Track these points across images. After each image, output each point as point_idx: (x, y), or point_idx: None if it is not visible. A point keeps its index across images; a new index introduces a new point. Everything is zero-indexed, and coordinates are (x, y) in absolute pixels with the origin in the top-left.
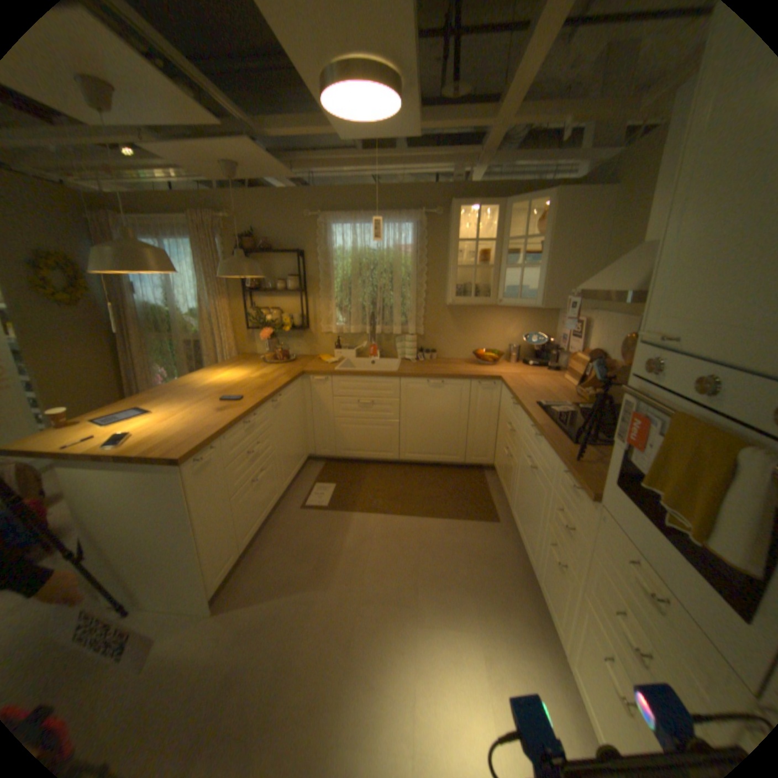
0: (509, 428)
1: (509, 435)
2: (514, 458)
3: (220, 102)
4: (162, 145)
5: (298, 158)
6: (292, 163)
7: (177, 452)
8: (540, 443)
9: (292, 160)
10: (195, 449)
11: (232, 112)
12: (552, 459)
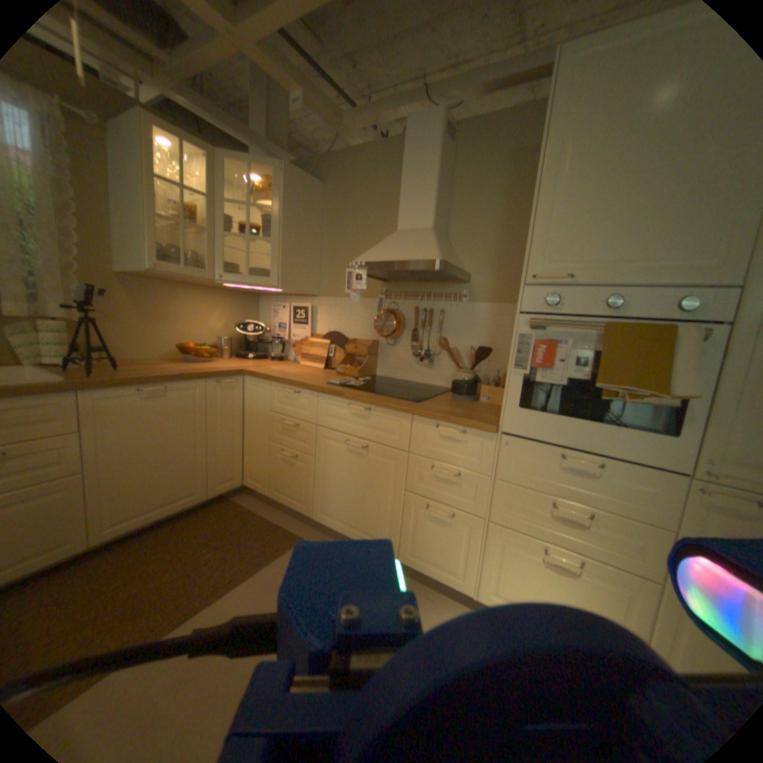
0: (279, 426)
1: (282, 434)
2: (303, 456)
3: None
4: None
5: None
6: None
7: None
8: (368, 417)
9: None
10: None
11: None
12: (399, 425)
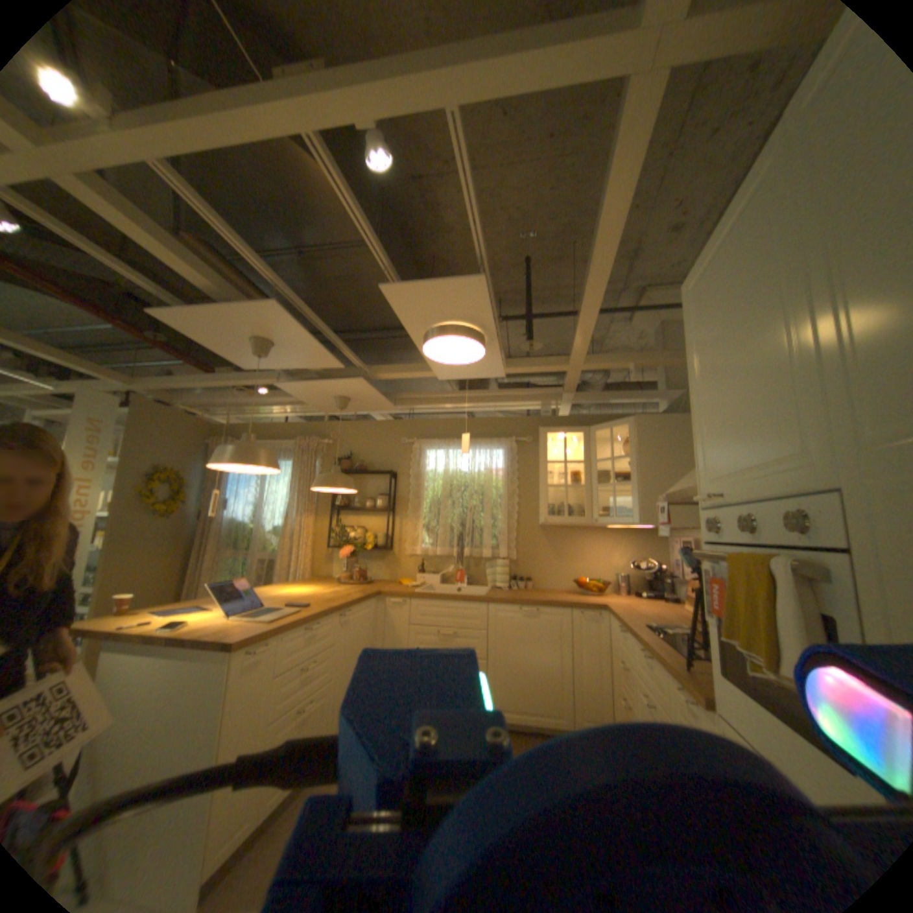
0: (623, 669)
1: (624, 680)
2: (632, 710)
3: (347, 355)
4: (294, 384)
5: (402, 397)
6: (396, 401)
7: (233, 639)
8: (652, 669)
9: (396, 398)
10: (252, 639)
11: (354, 362)
12: (665, 683)
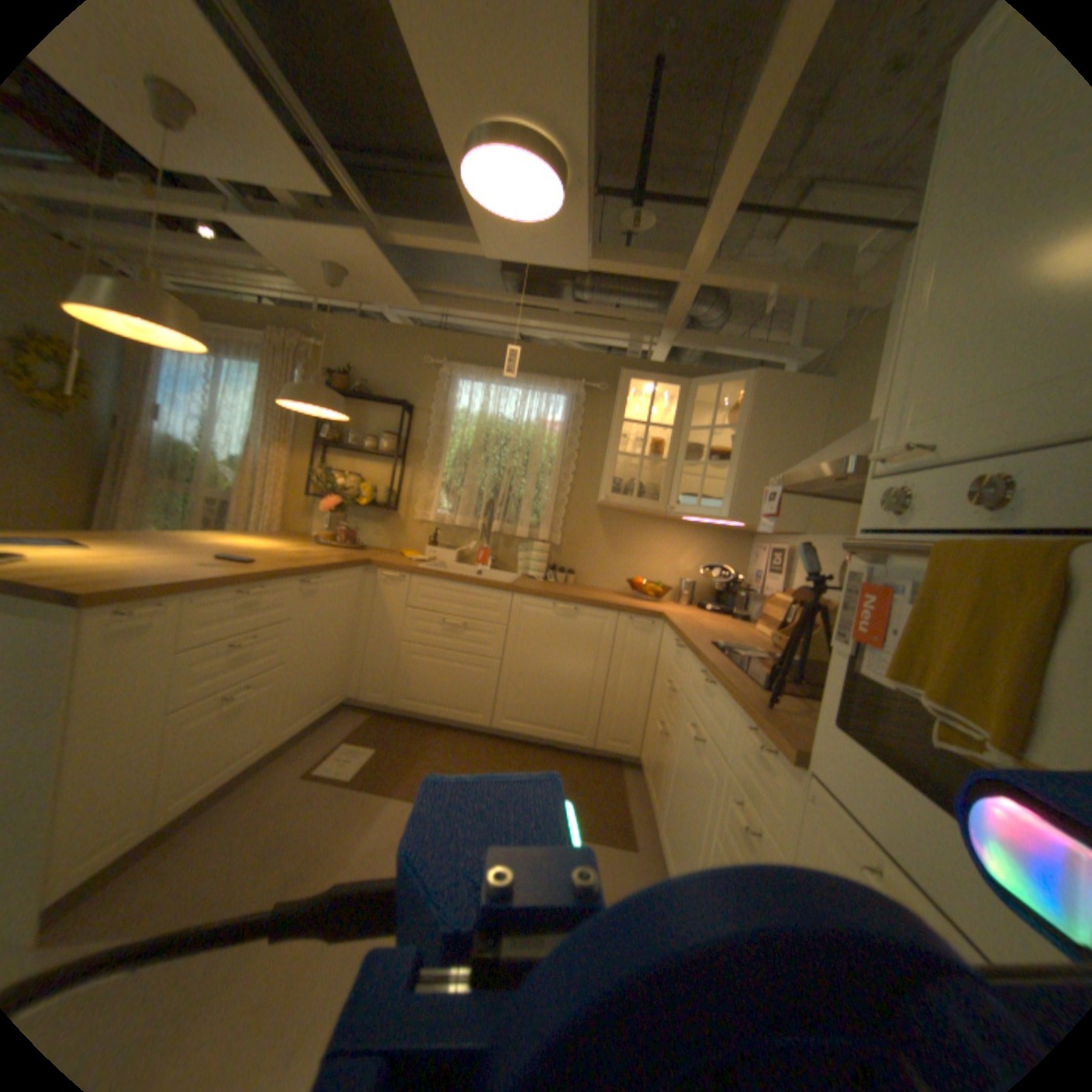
0: (669, 689)
1: (667, 701)
2: (671, 737)
3: (341, 180)
4: (252, 221)
5: (432, 289)
6: (423, 298)
7: (91, 589)
8: (713, 697)
9: (423, 290)
10: (128, 594)
11: (354, 199)
12: (730, 717)
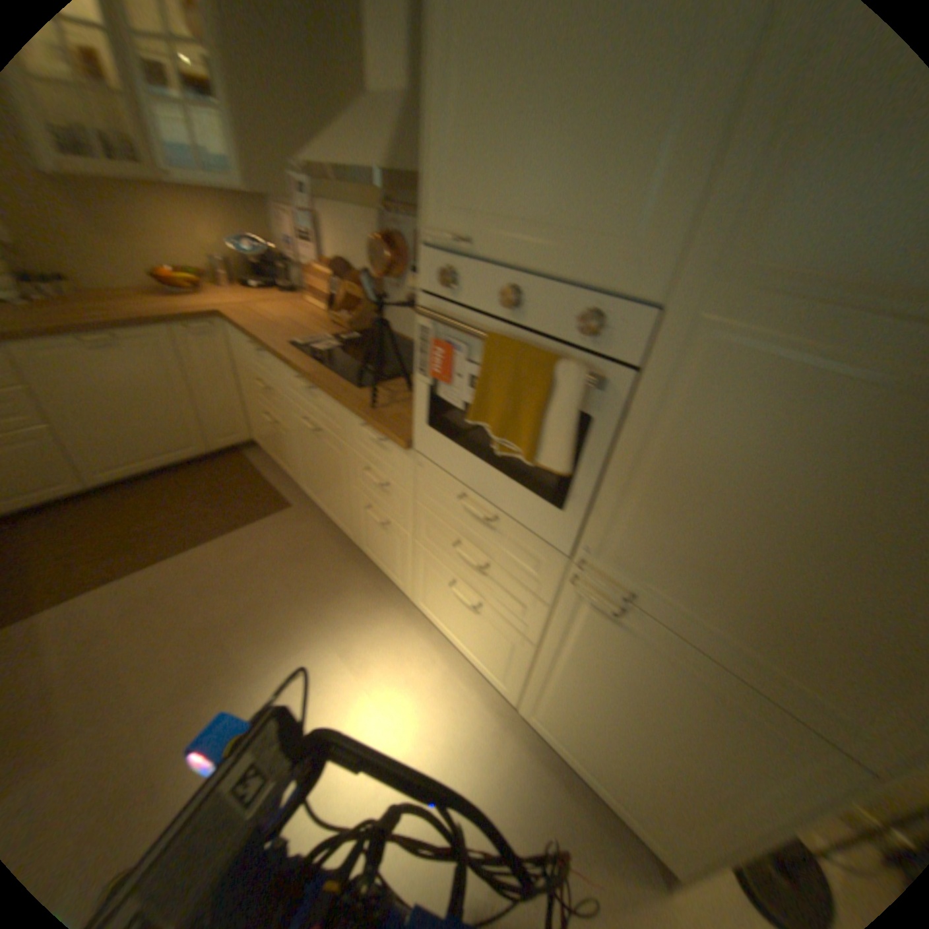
0: (263, 387)
1: (267, 397)
2: (285, 426)
3: None
4: None
5: None
6: None
7: None
8: (319, 399)
9: None
10: None
11: None
12: (342, 416)
